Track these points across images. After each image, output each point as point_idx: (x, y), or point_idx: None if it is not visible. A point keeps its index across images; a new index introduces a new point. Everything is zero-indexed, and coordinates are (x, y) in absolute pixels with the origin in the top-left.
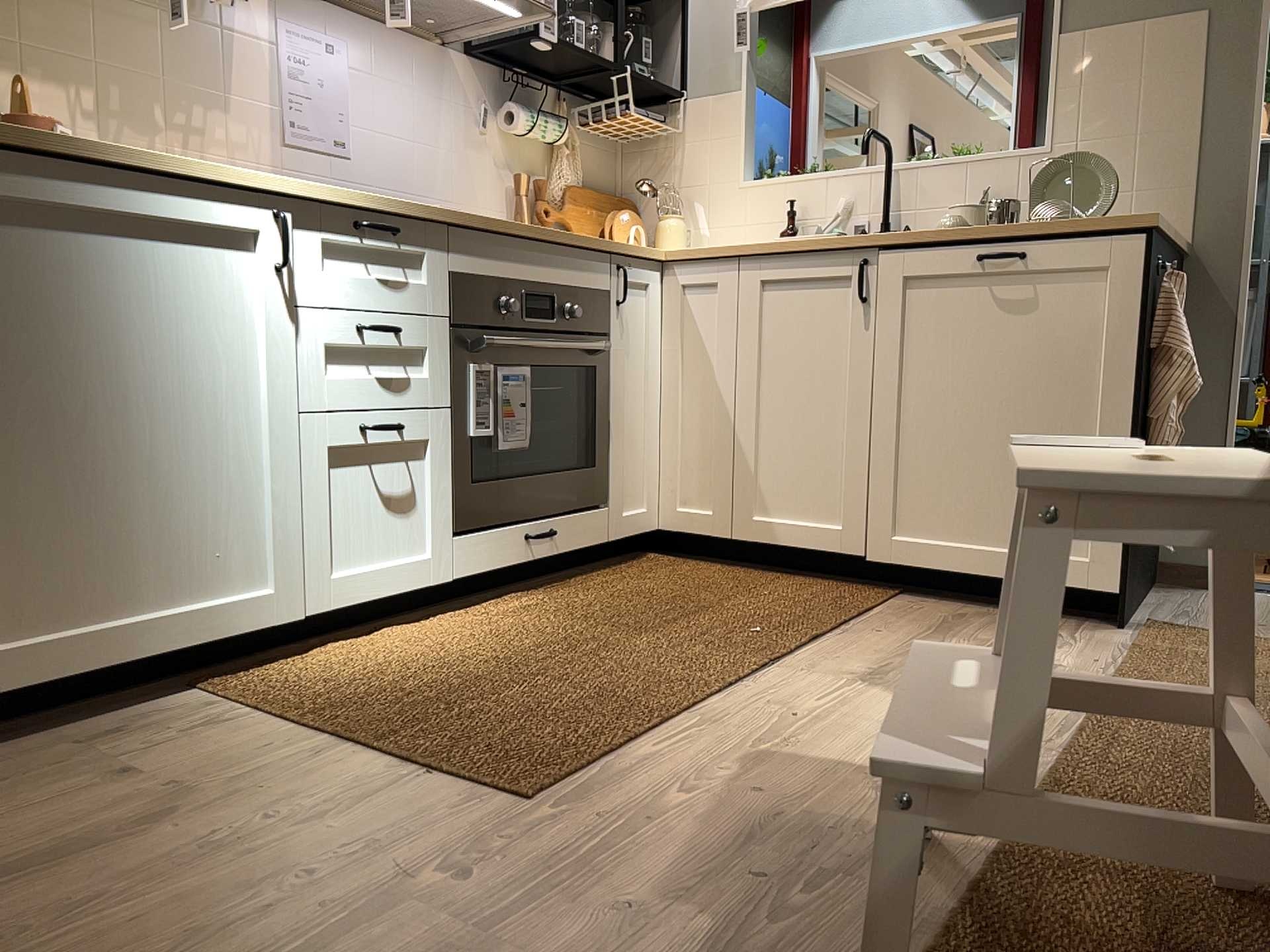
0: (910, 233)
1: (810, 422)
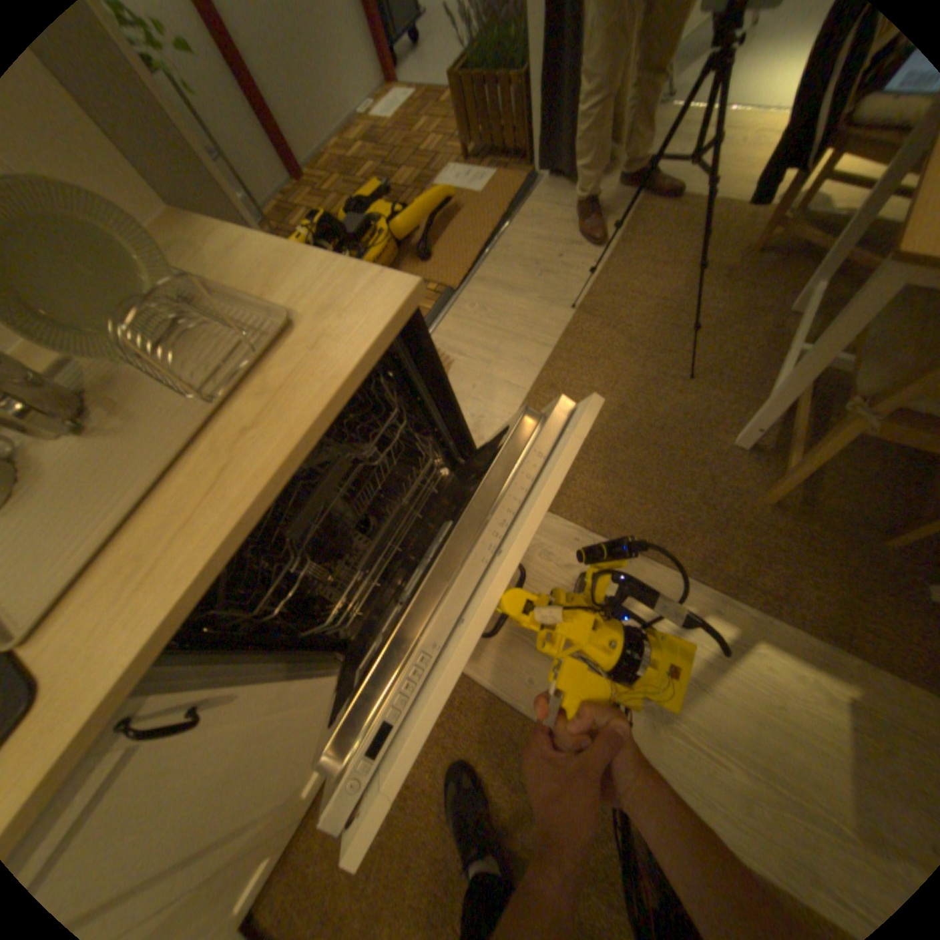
0: (143, 638)
1: (266, 763)
